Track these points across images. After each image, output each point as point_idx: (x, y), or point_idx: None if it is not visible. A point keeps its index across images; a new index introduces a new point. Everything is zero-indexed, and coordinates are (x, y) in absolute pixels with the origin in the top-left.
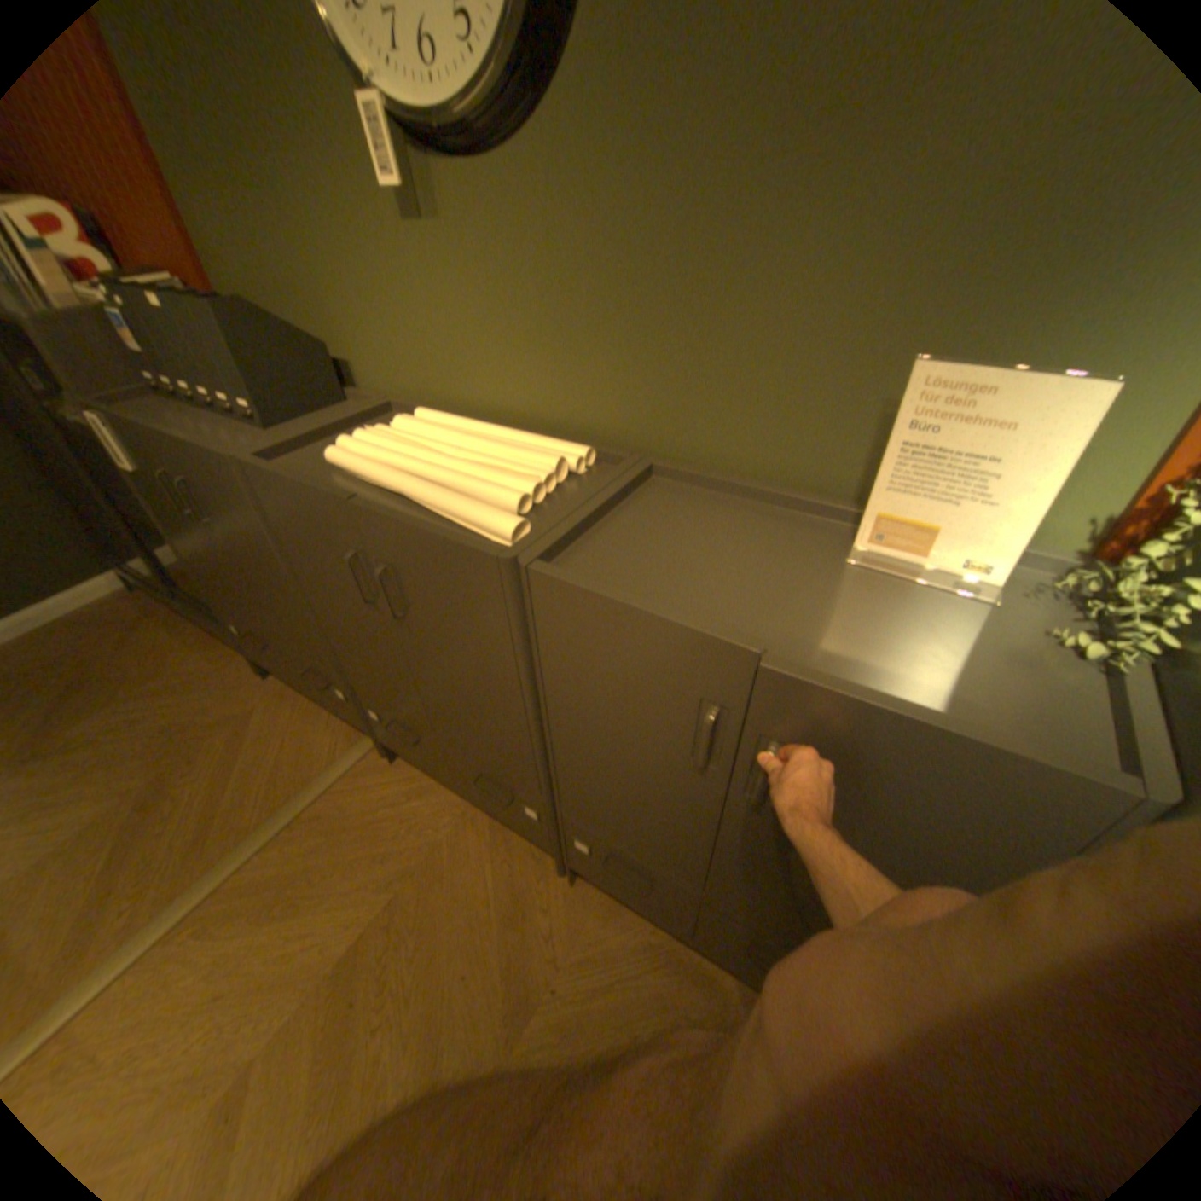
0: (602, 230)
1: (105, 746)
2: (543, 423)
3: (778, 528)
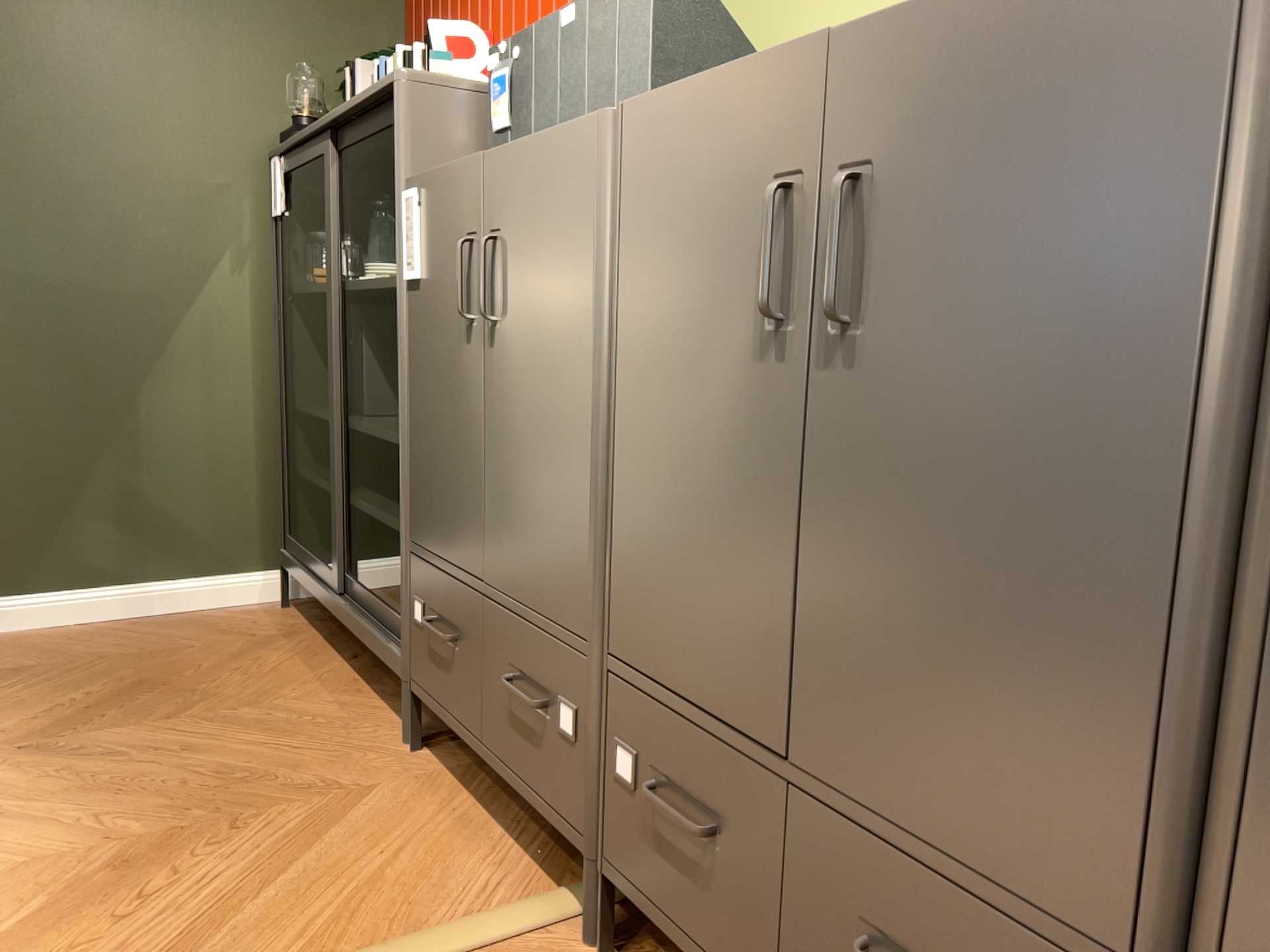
0: None
1: (117, 764)
2: None
3: None
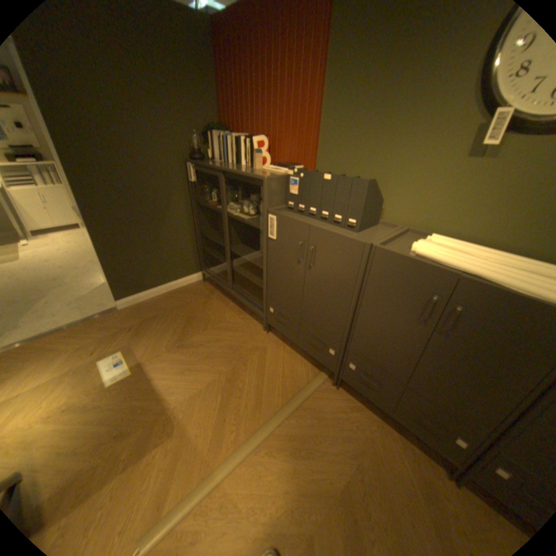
0: None
1: (204, 348)
2: (510, 250)
3: None
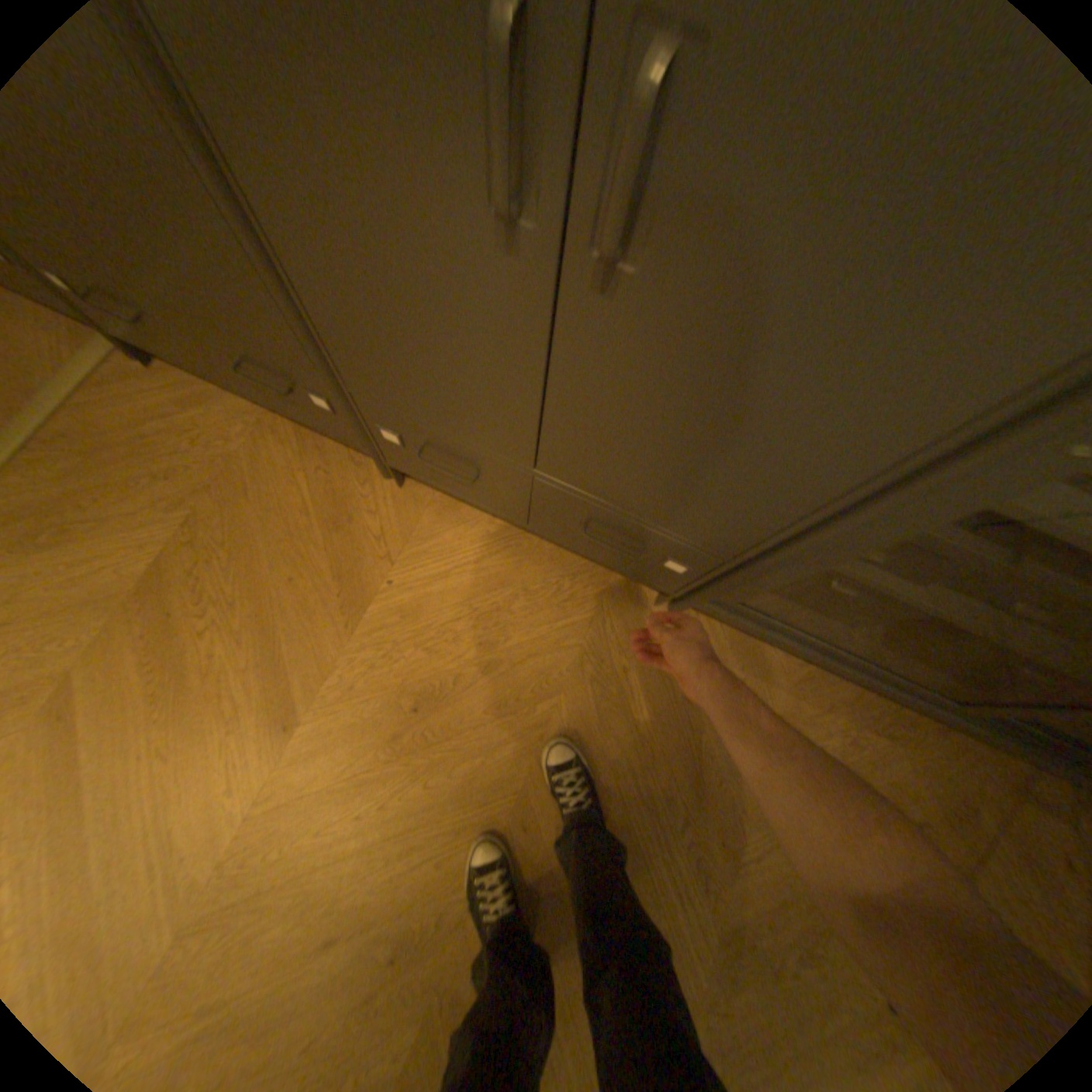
0: None
1: None
2: None
3: None
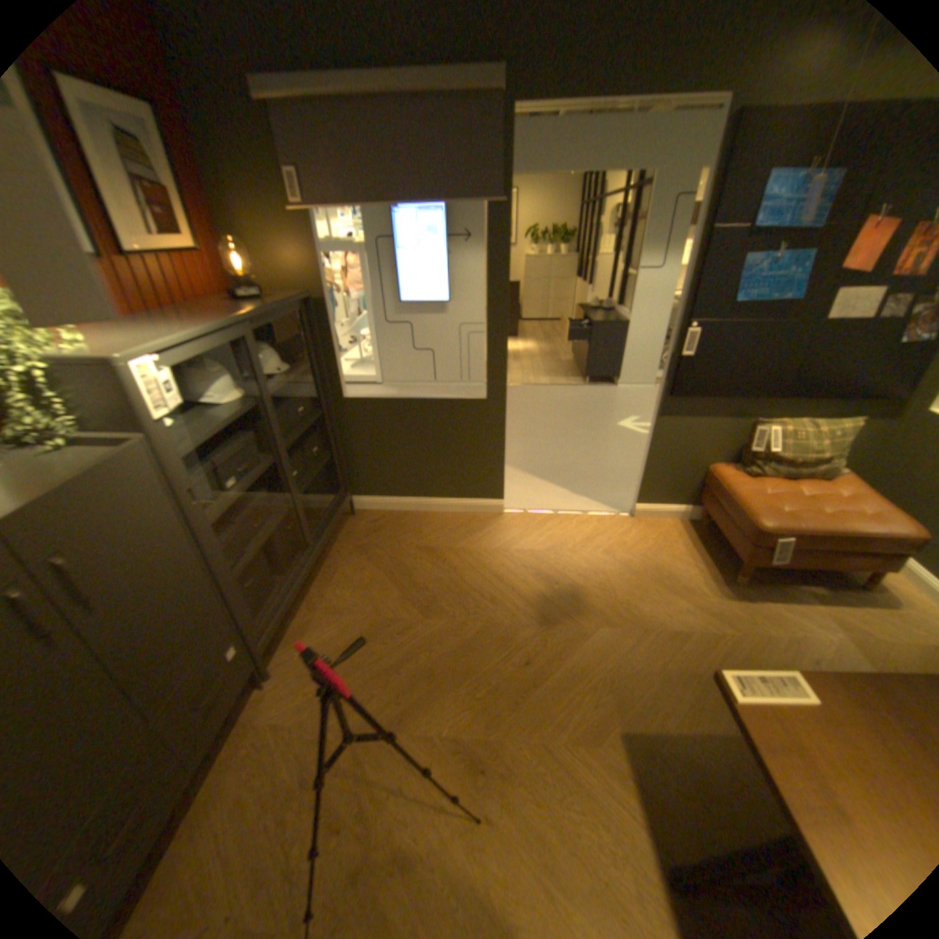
0: None
1: None
2: None
3: None
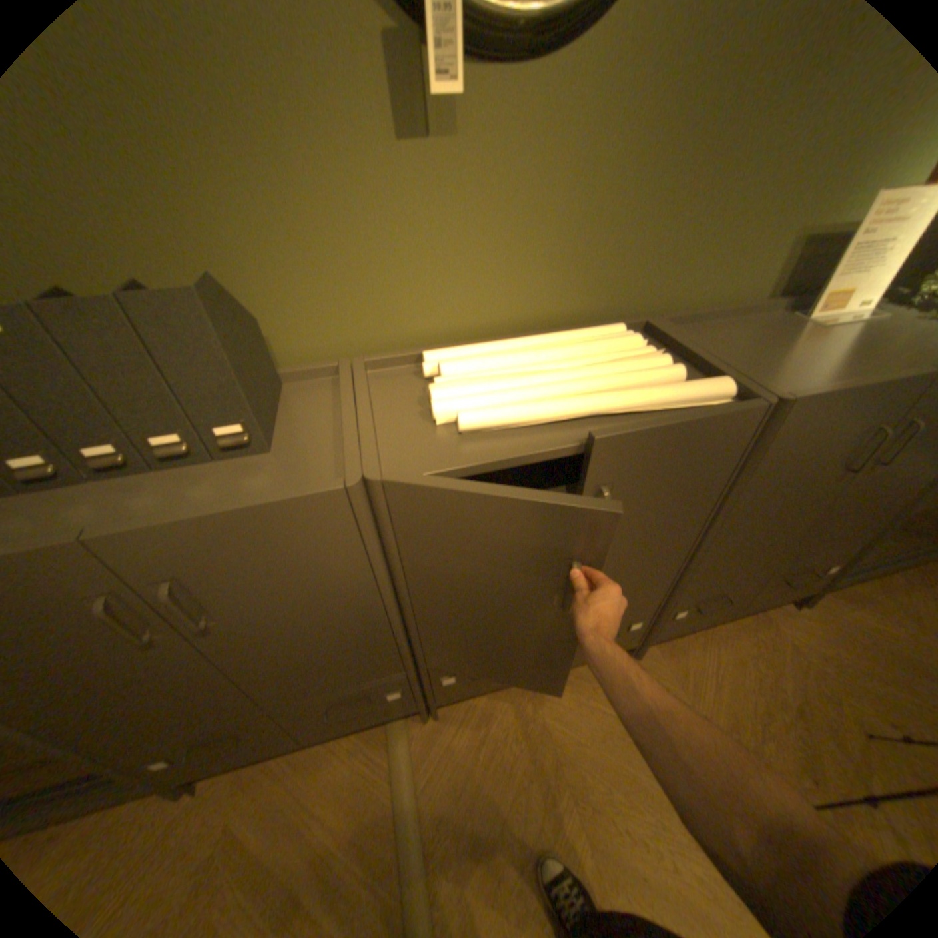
0: (640, 135)
1: None
2: (544, 324)
3: (768, 326)
